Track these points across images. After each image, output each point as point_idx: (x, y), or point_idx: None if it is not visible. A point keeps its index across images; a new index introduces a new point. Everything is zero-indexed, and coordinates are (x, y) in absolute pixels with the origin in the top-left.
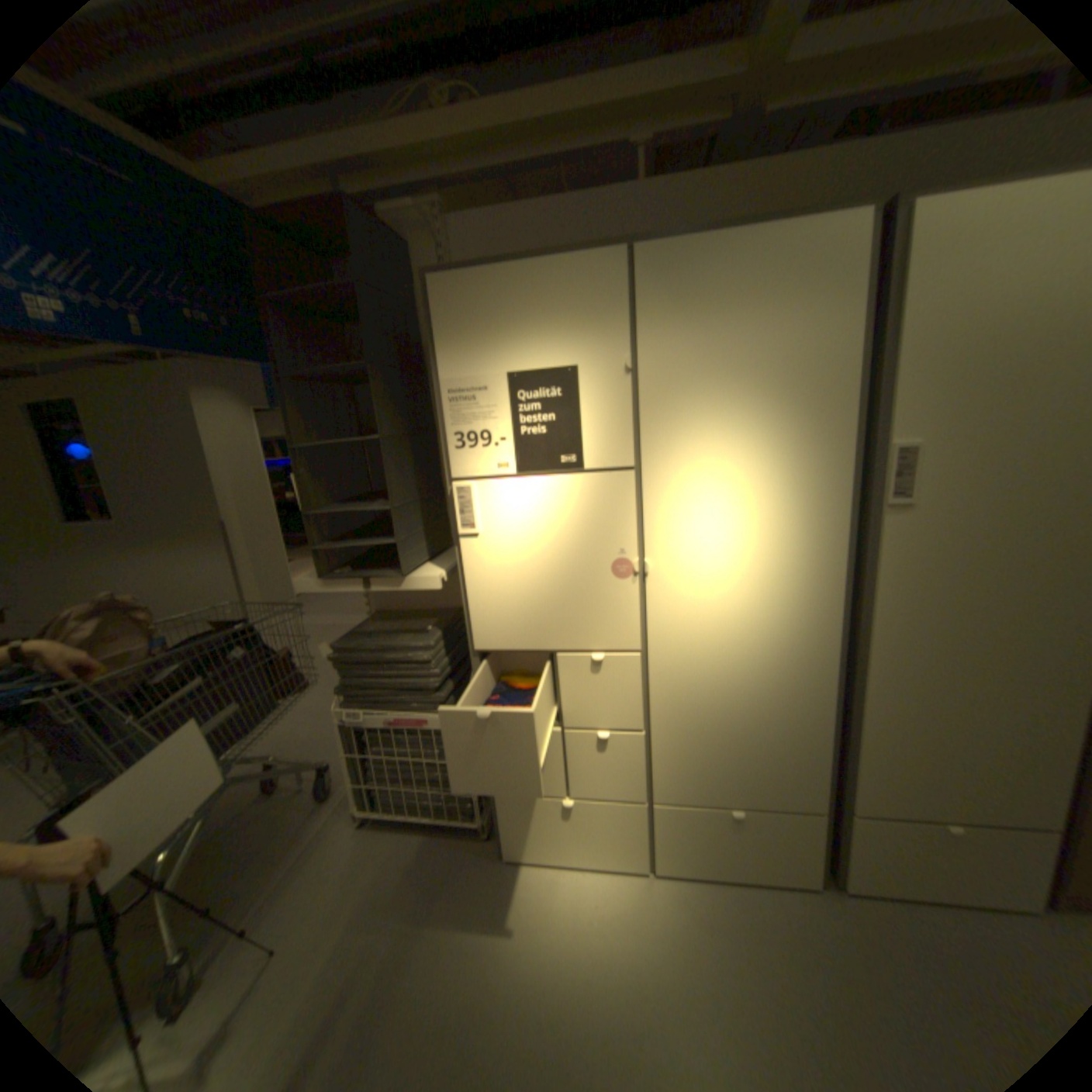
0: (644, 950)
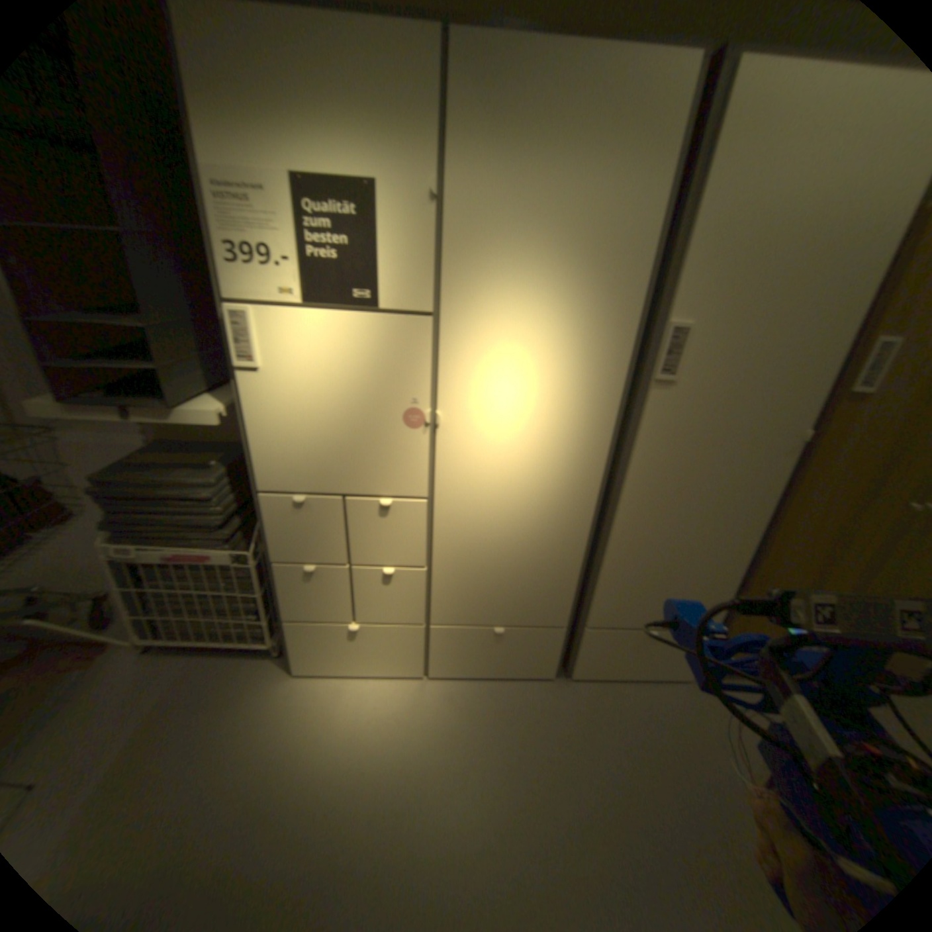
0: (411, 739)
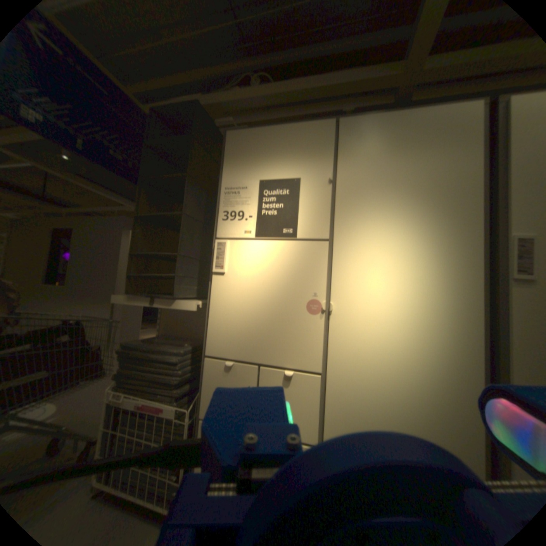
0: None
